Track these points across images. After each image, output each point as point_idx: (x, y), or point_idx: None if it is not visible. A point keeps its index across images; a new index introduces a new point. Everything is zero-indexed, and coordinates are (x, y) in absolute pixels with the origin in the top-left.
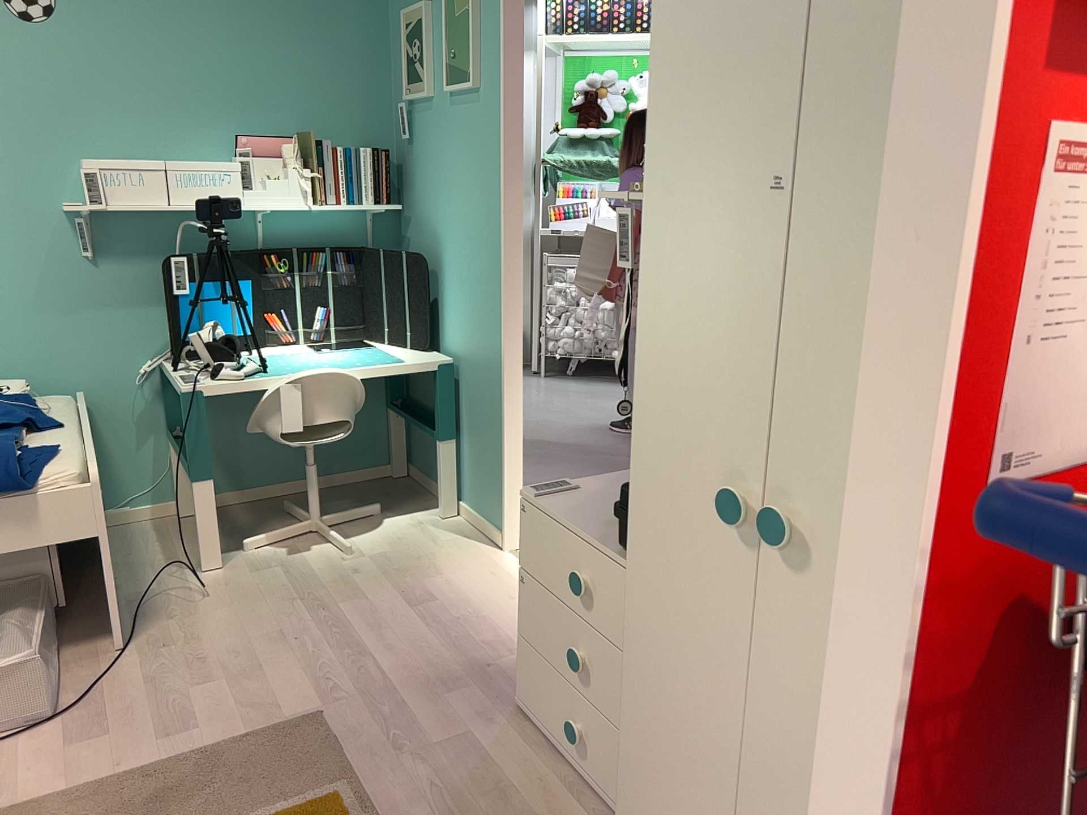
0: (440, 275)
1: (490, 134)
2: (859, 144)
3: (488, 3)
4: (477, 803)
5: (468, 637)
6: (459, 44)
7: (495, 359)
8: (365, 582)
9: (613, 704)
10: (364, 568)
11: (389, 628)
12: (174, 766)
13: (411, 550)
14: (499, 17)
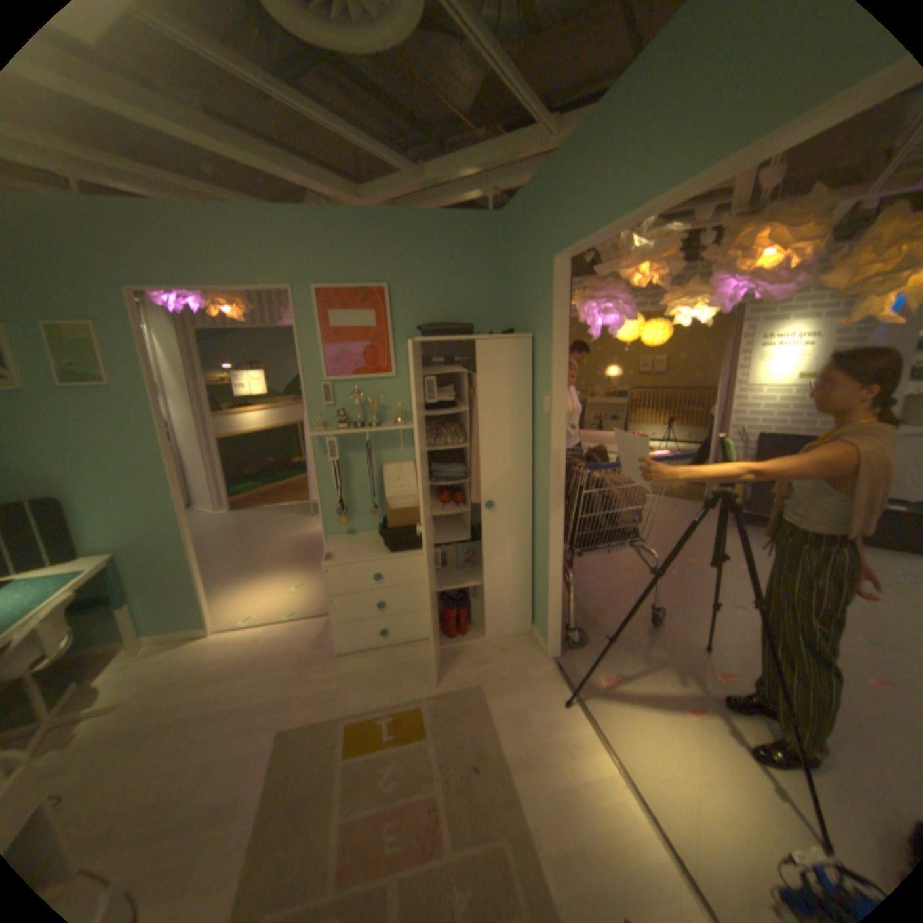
0: (68, 507)
1: (133, 412)
2: (494, 419)
3: (113, 337)
4: (380, 678)
5: (270, 664)
6: (78, 358)
7: (171, 537)
8: (165, 702)
9: (401, 606)
10: (145, 702)
11: (229, 695)
12: (268, 806)
13: (155, 675)
14: (133, 346)
